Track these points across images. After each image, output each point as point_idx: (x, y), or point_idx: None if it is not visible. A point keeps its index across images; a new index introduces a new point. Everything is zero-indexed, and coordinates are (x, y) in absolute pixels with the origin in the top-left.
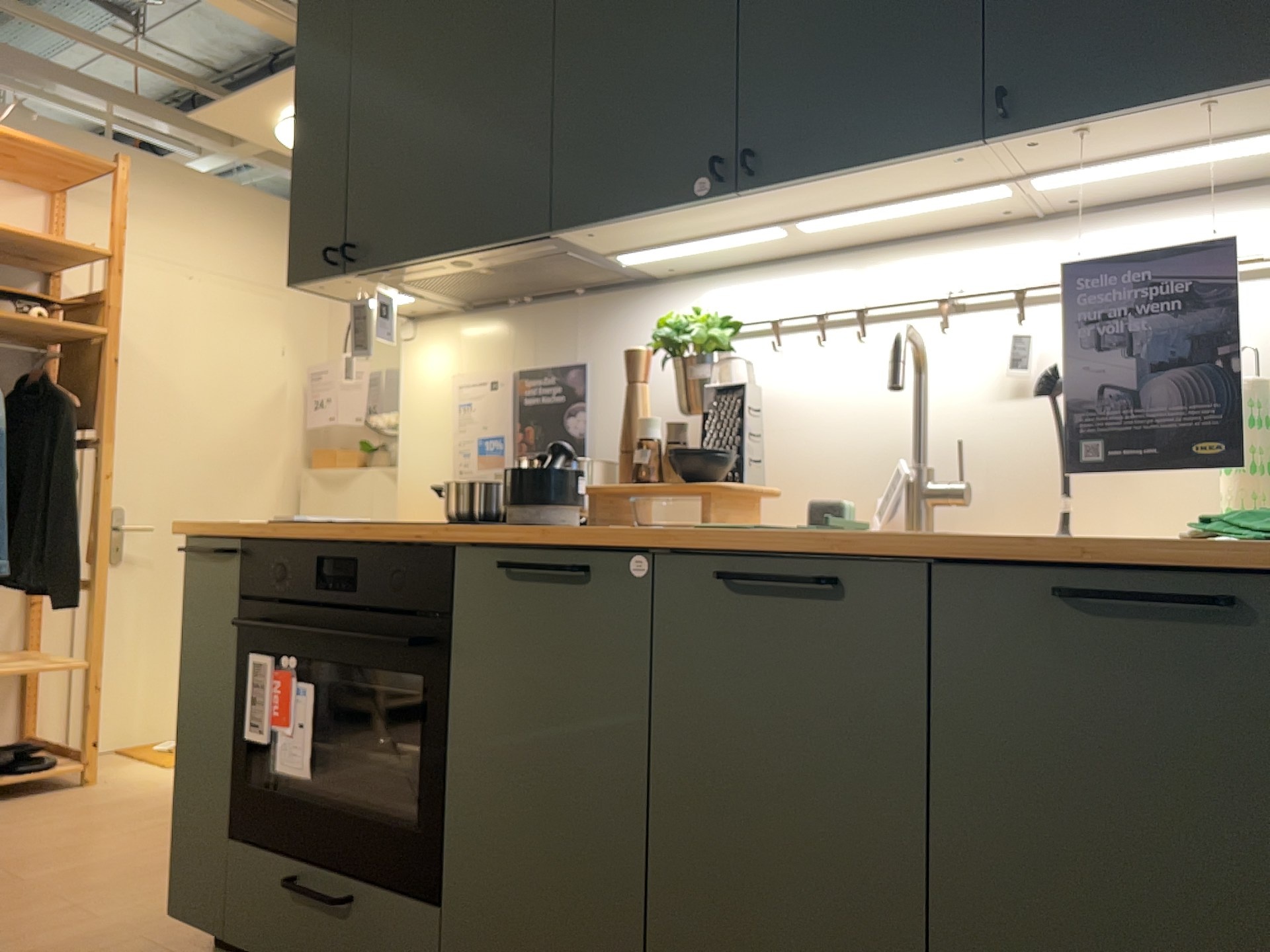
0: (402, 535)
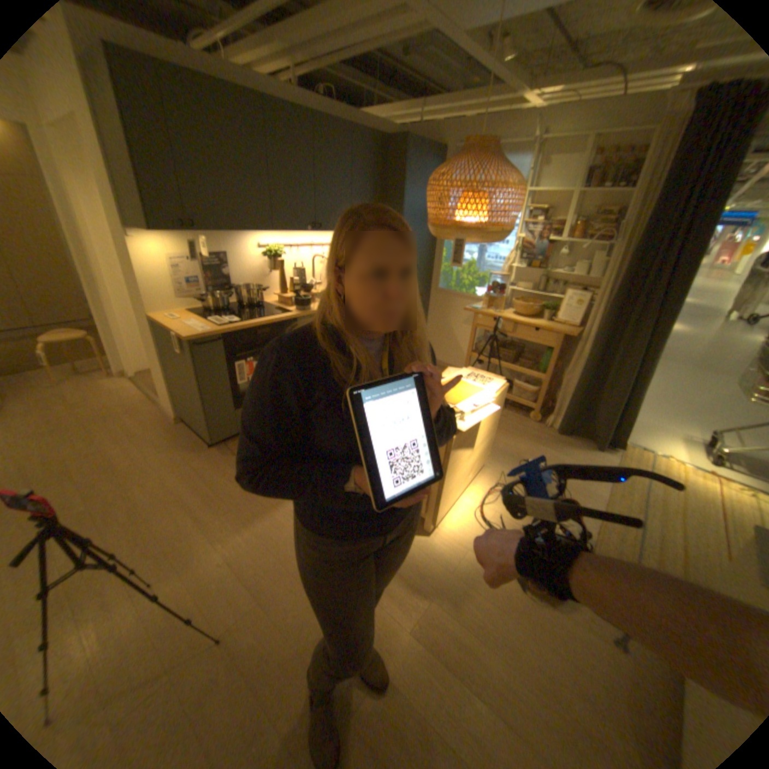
0: (280, 319)
